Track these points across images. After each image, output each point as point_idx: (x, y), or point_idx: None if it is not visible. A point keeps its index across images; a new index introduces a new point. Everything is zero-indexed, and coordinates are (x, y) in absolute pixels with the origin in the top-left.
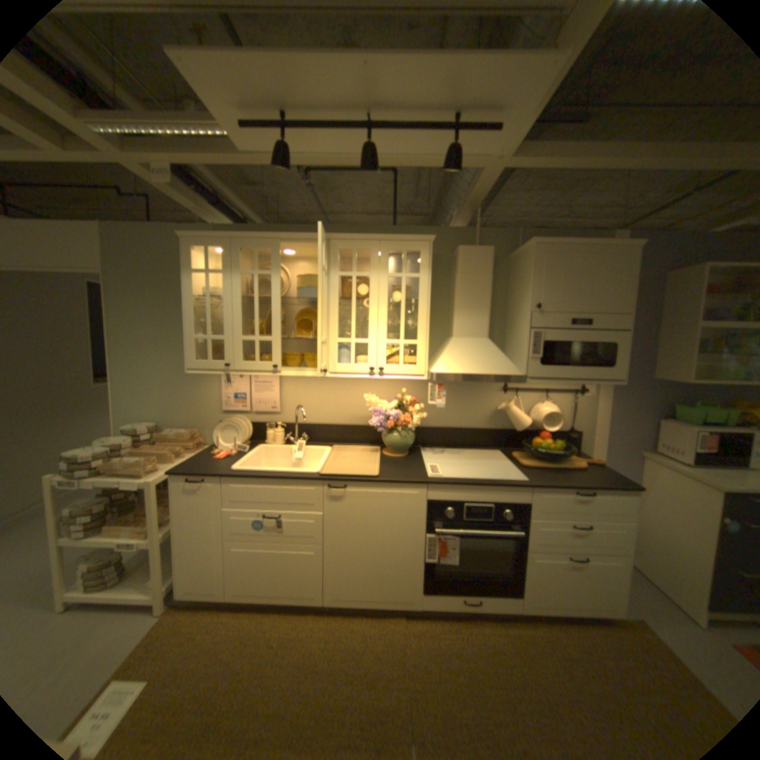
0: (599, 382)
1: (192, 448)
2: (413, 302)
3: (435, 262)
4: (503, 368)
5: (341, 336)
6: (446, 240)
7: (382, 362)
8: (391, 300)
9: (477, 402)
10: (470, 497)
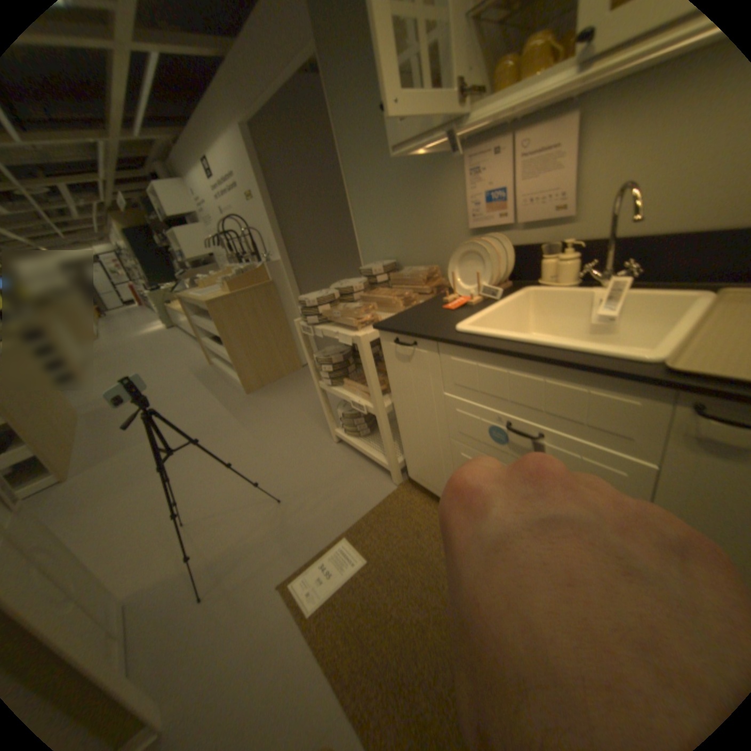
0: None
1: (432, 293)
2: None
3: None
4: None
5: None
6: None
7: None
8: None
9: None
10: None
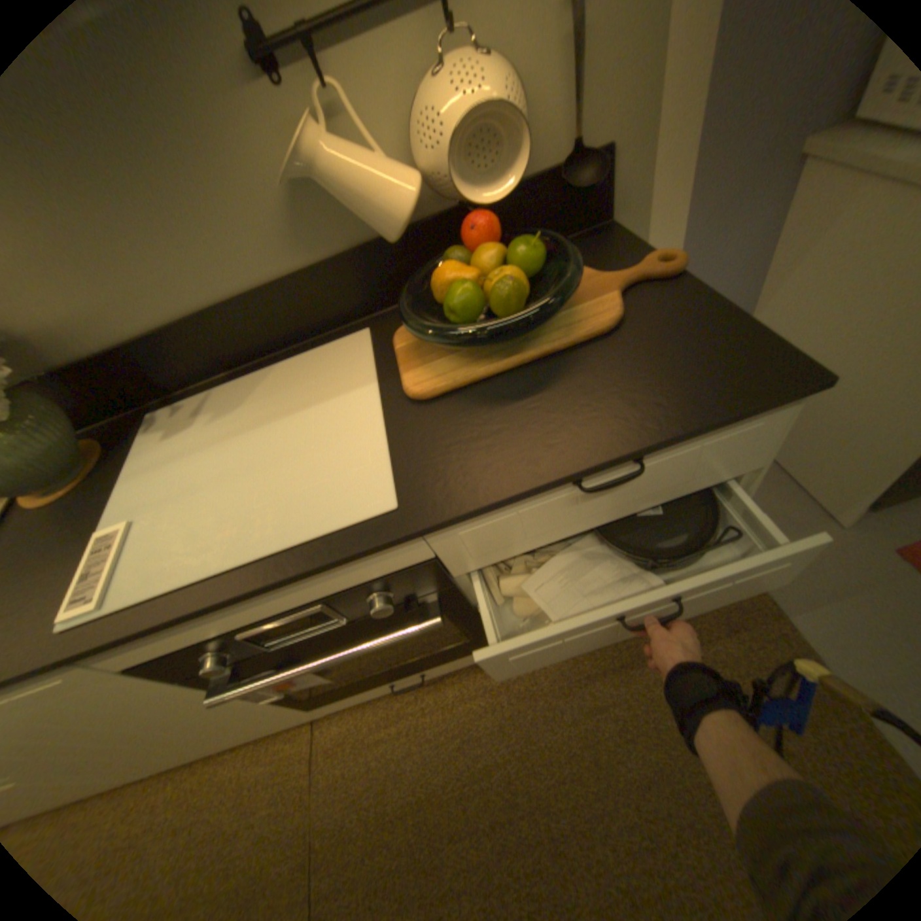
0: None
1: None
2: None
3: None
4: None
5: None
6: None
7: None
8: None
9: (196, 176)
10: (233, 621)
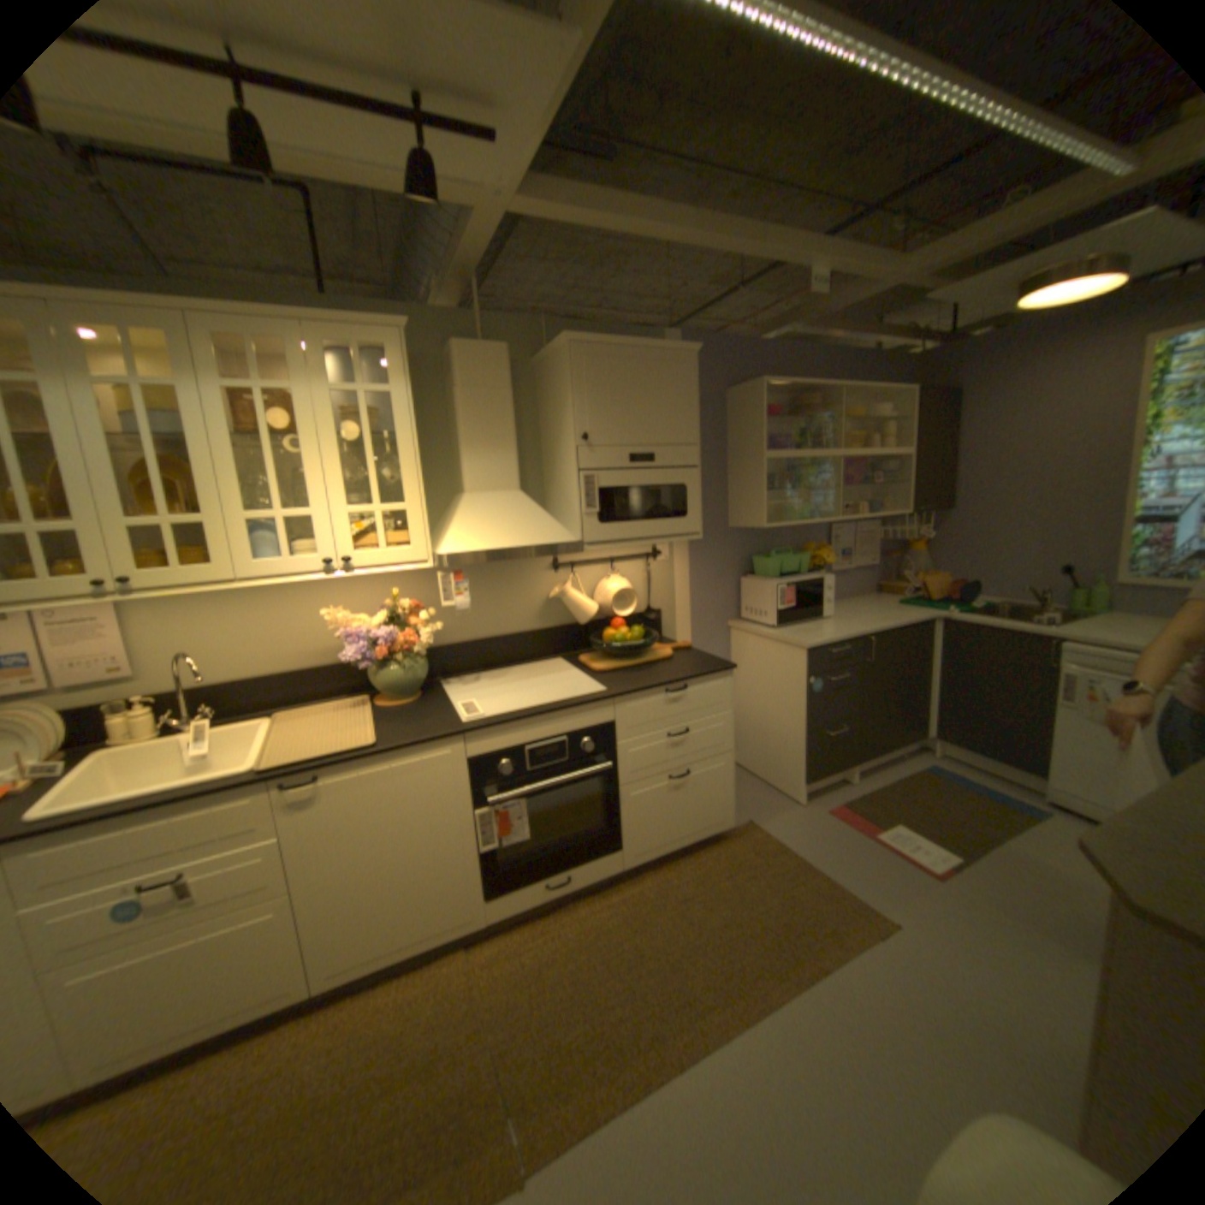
0: (672, 540)
1: None
2: (386, 437)
3: (414, 366)
4: (549, 534)
5: (249, 507)
6: (428, 329)
7: (347, 547)
8: (344, 435)
9: (518, 592)
10: (532, 735)
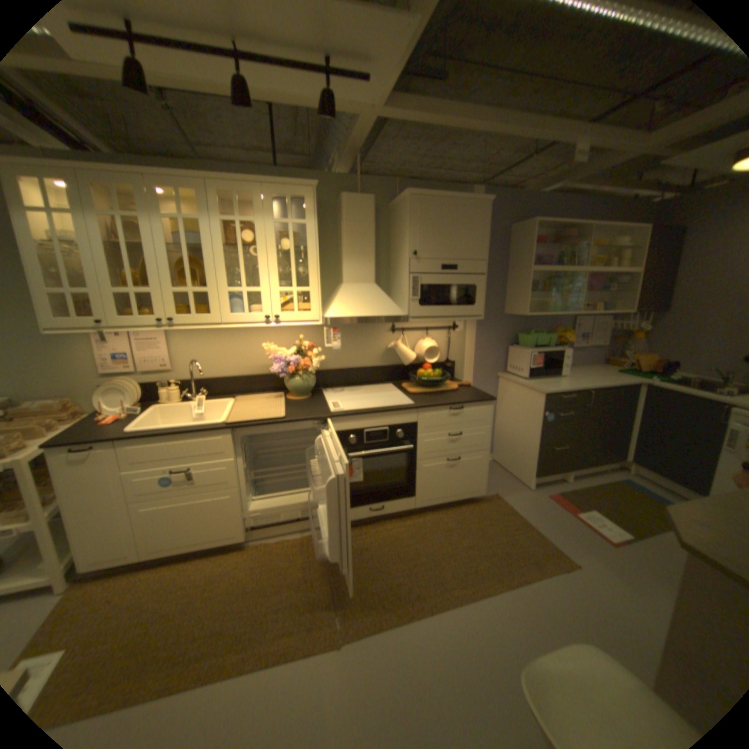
0: (464, 319)
1: (67, 419)
2: (302, 250)
3: (321, 209)
4: (389, 310)
5: (231, 285)
6: (330, 187)
7: (278, 310)
8: (281, 248)
9: (370, 343)
10: (369, 424)
